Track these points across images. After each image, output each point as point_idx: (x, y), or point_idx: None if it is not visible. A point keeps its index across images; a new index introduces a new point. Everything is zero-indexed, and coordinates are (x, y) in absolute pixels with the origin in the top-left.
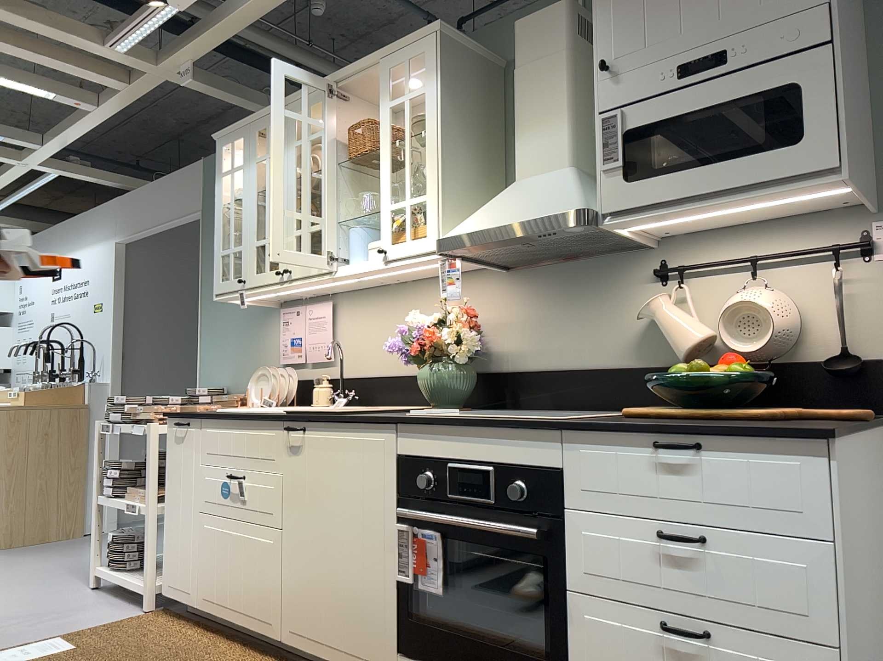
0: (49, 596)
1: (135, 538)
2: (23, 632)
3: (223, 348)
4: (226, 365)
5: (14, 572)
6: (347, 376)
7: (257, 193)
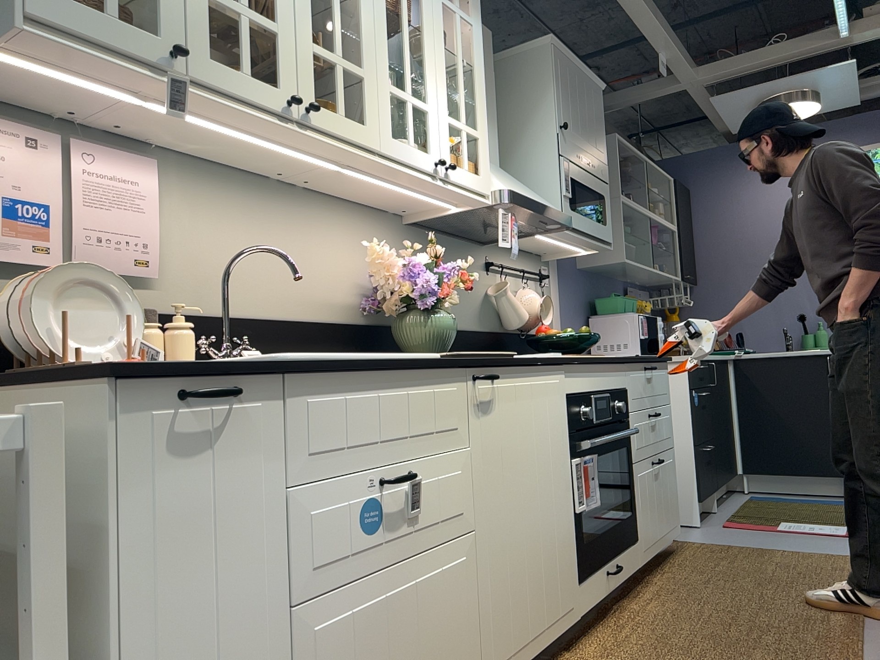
0: None
1: None
2: None
3: None
4: None
5: None
6: (187, 312)
7: None
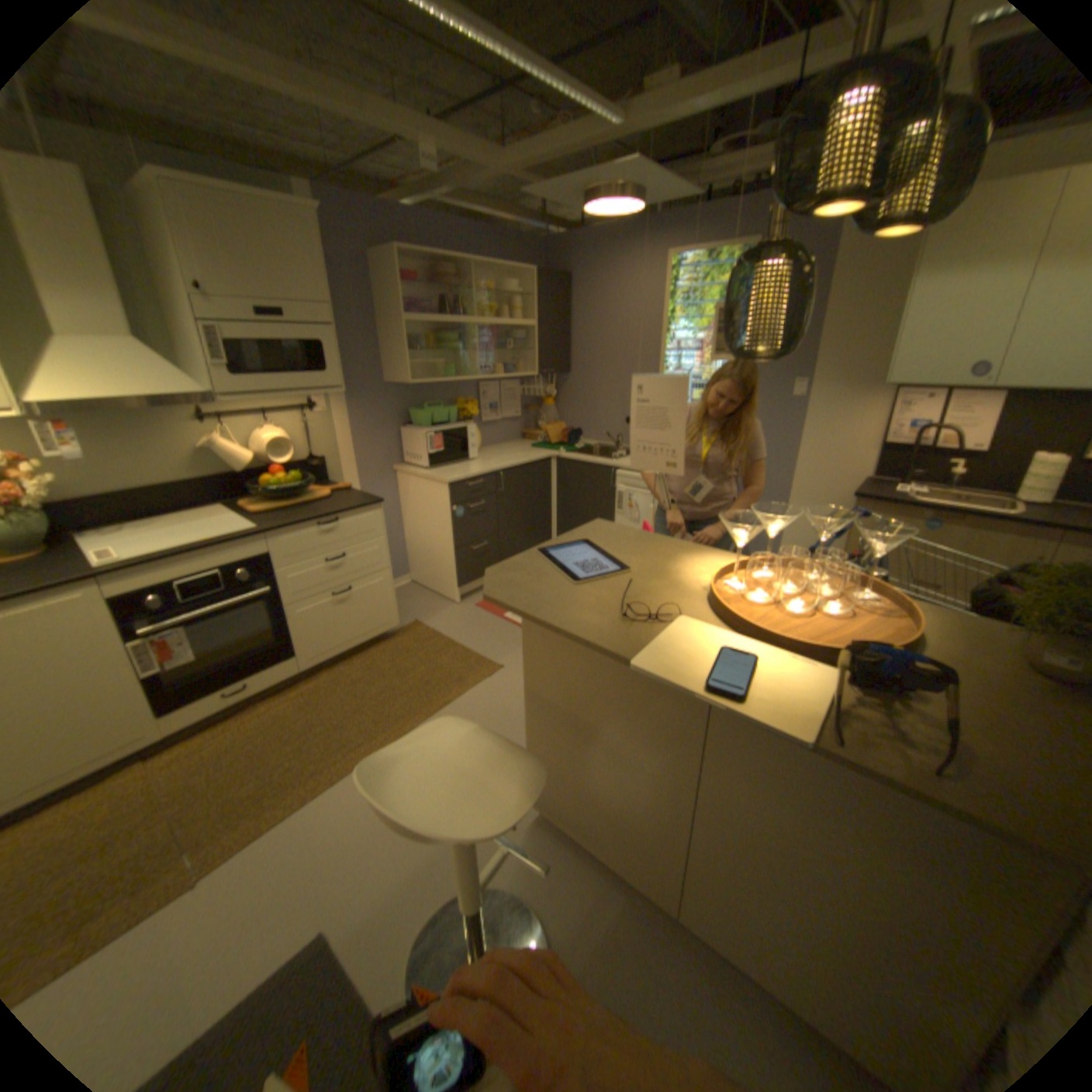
0: None
1: None
2: None
3: None
4: None
5: None
6: None
7: None
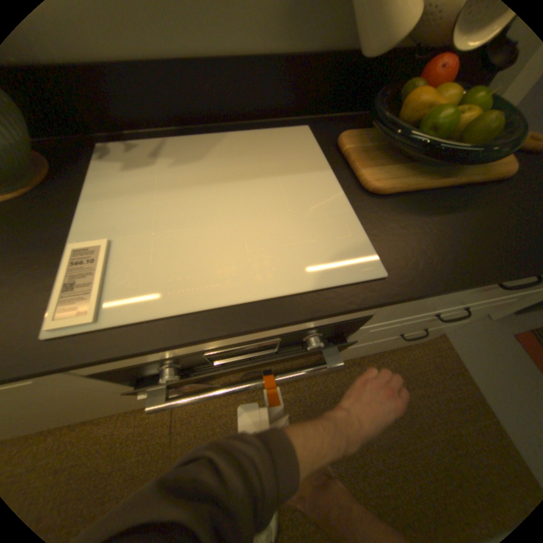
0: None
1: None
2: None
3: None
4: None
5: None
6: None
7: None
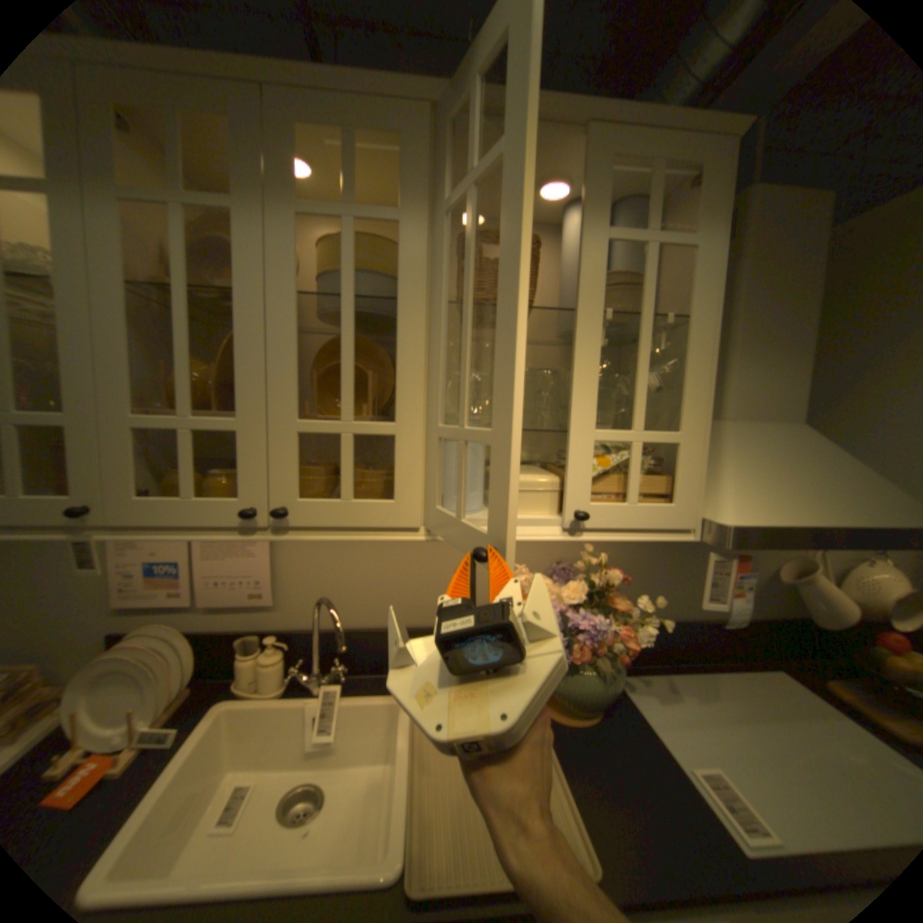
0: None
1: None
2: None
3: None
4: None
5: None
6: (303, 627)
7: (121, 281)
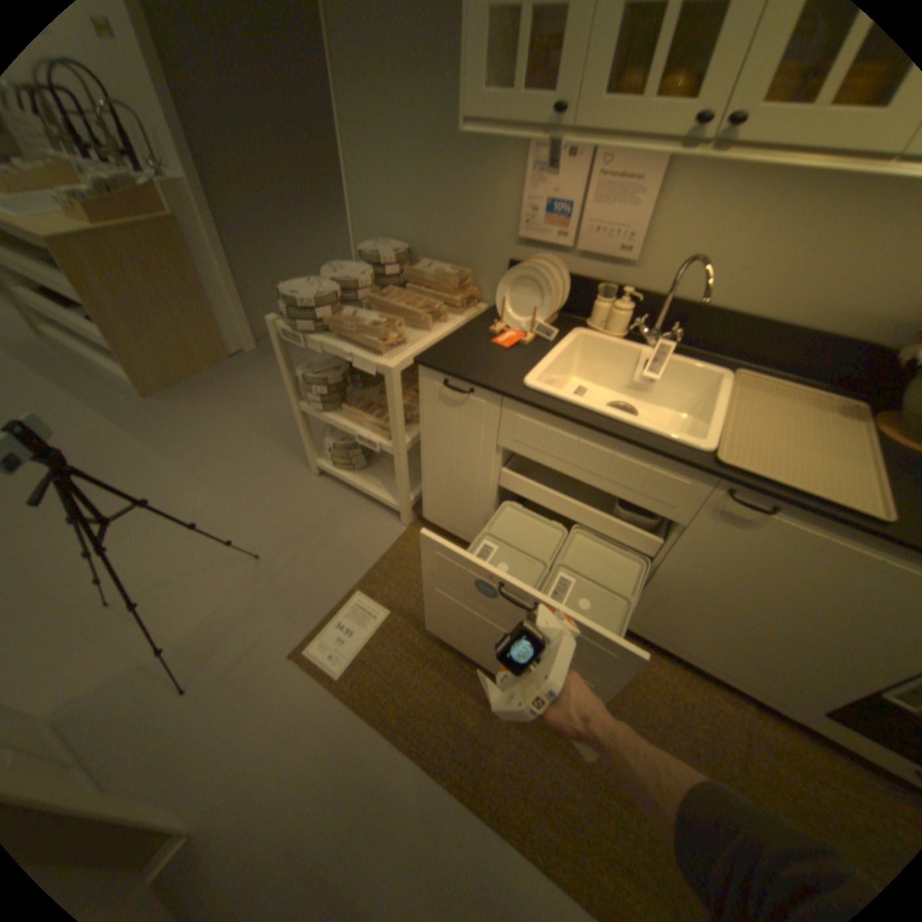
0: (284, 495)
1: (357, 445)
2: (310, 577)
3: (392, 176)
4: (401, 205)
5: (209, 442)
6: (657, 289)
7: None
